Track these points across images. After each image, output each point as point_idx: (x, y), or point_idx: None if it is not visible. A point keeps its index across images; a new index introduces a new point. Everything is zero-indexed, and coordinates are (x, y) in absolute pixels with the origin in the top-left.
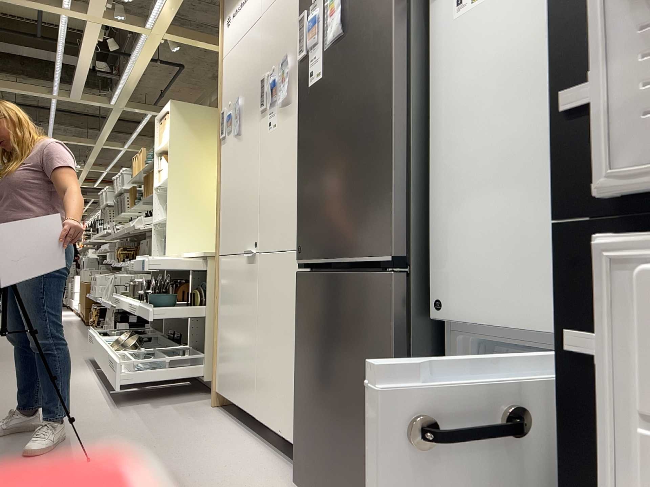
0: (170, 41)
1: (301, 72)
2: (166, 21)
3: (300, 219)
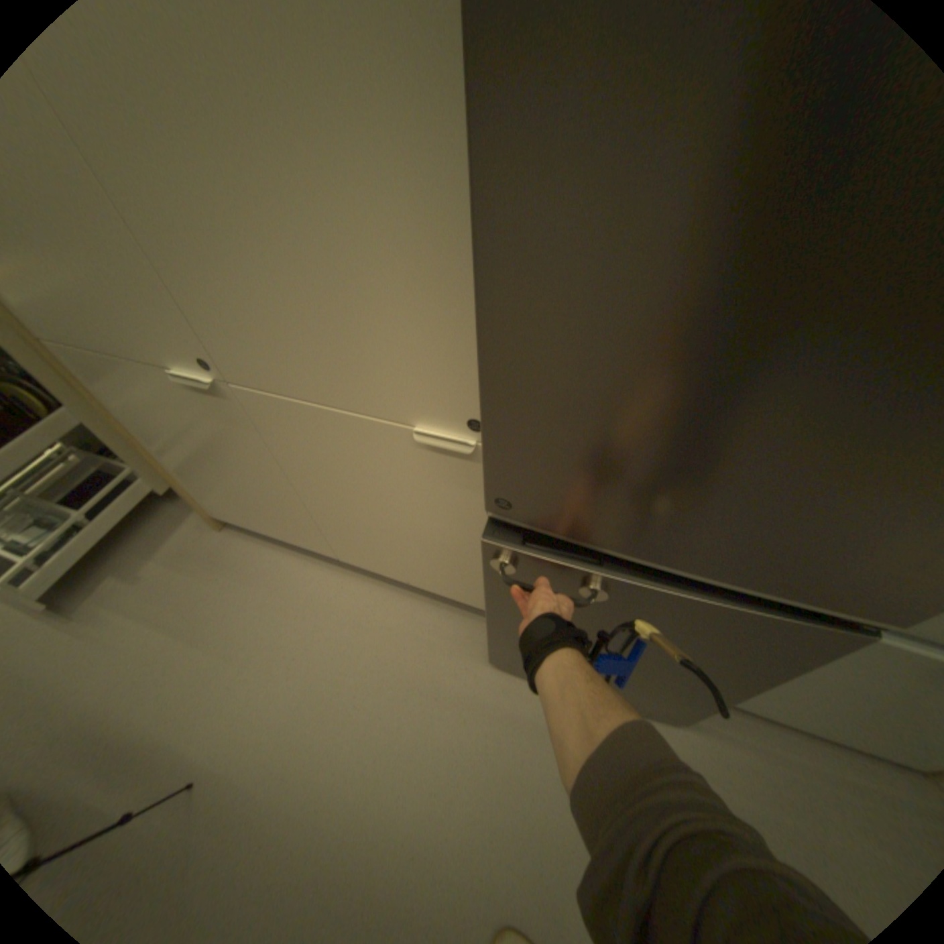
0: None
1: None
2: None
3: (503, 448)
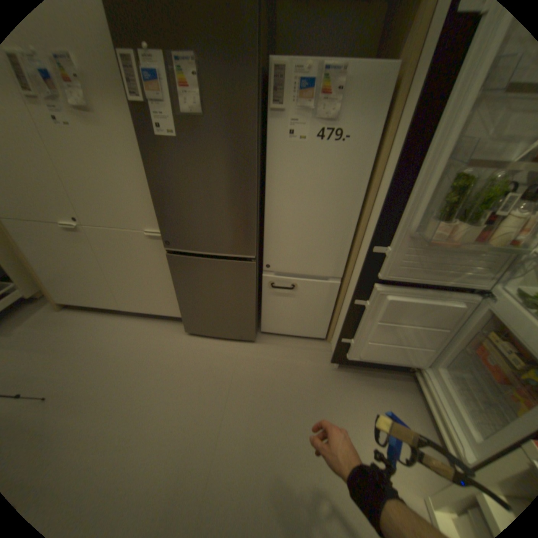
0: None
1: (137, 113)
2: None
3: (163, 224)
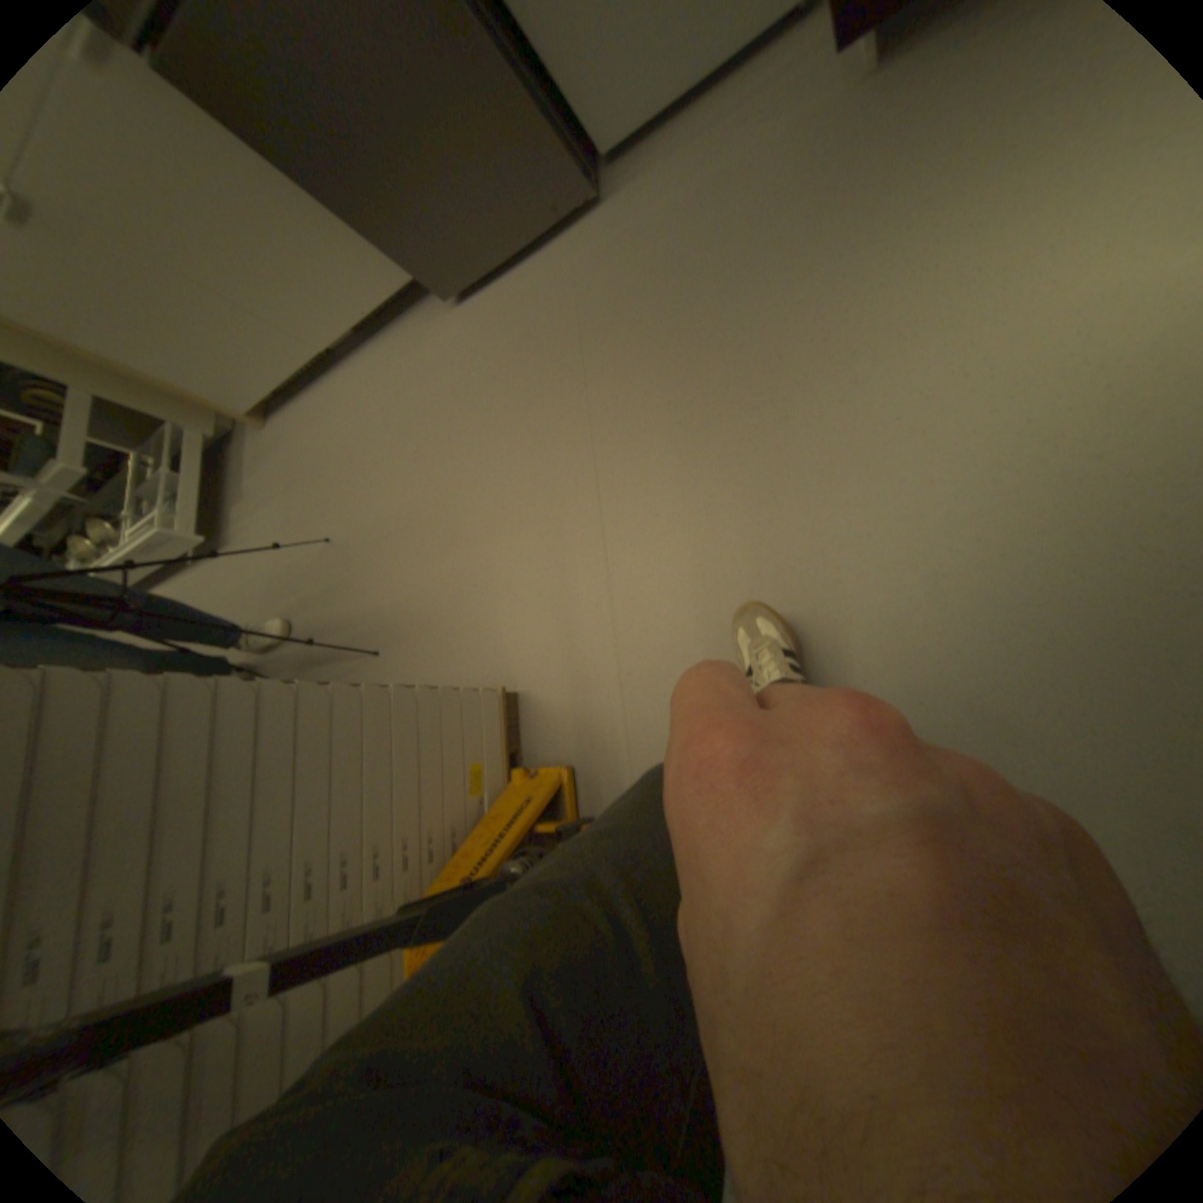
0: None
1: None
2: None
3: None
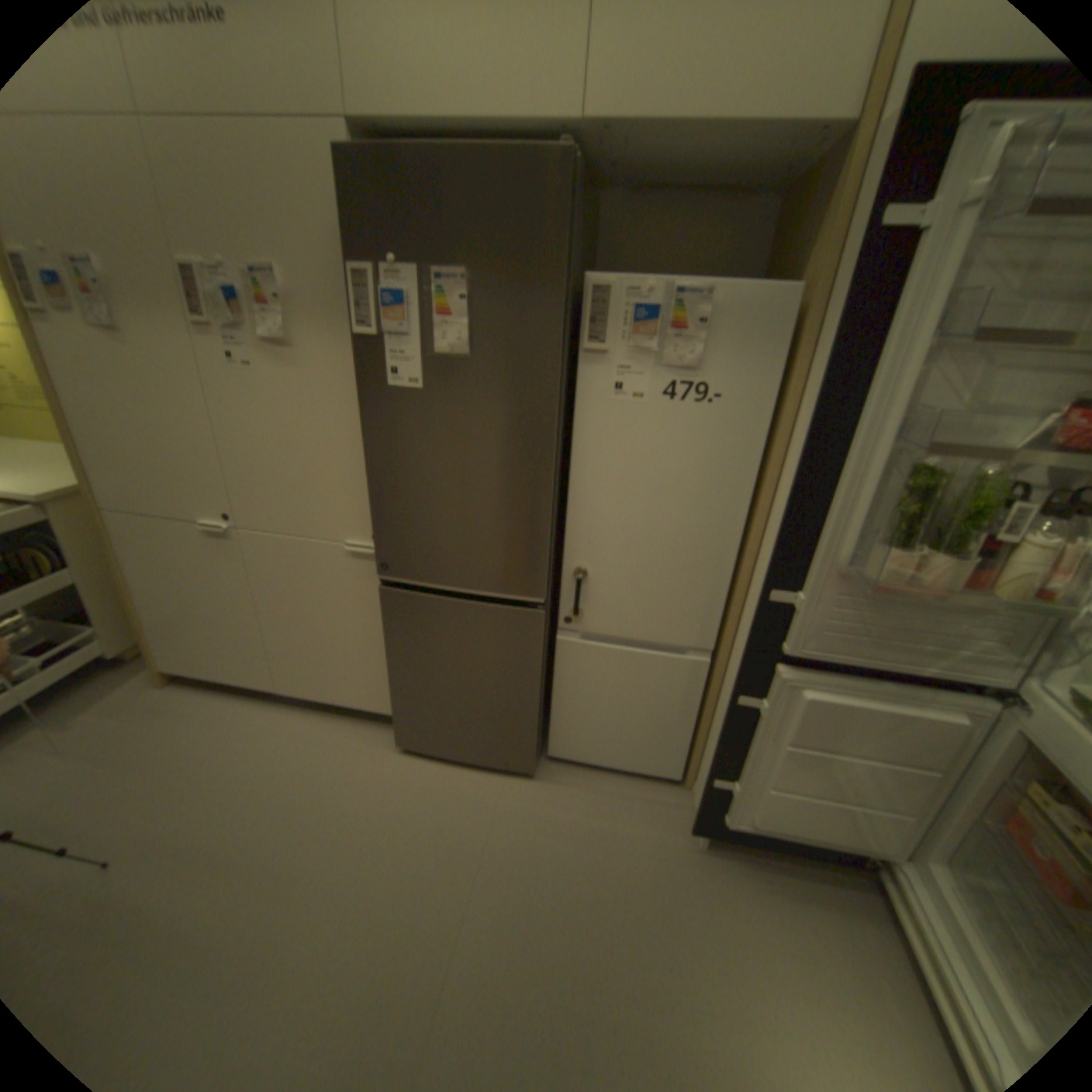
0: None
1: (363, 352)
2: None
3: (381, 533)
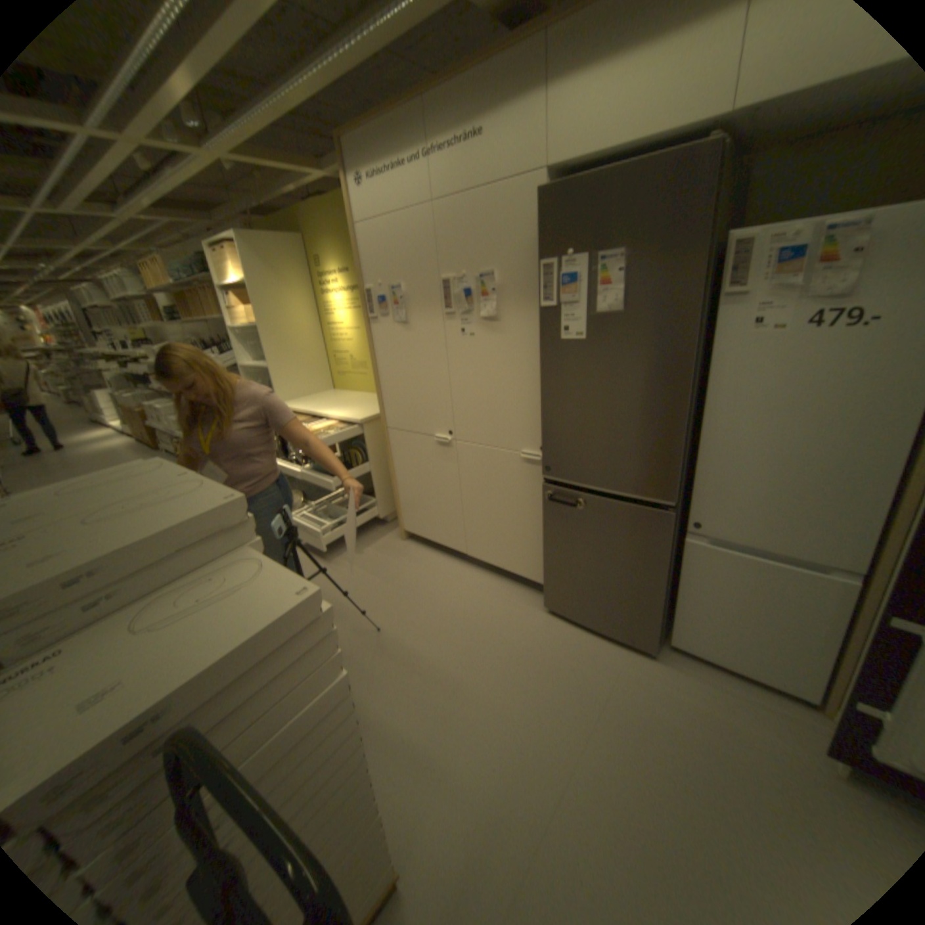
0: (223, 156)
1: (546, 318)
2: (234, 144)
3: (547, 445)
